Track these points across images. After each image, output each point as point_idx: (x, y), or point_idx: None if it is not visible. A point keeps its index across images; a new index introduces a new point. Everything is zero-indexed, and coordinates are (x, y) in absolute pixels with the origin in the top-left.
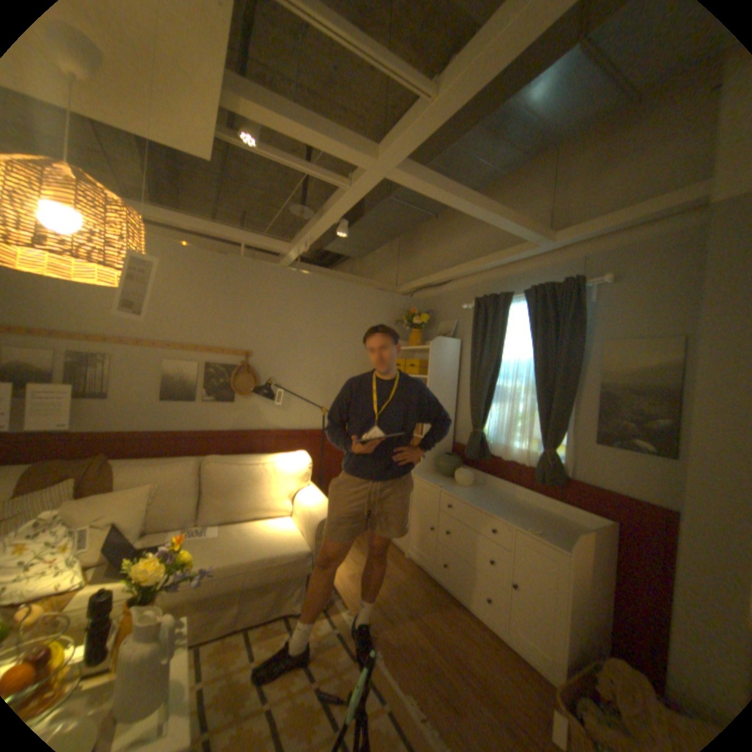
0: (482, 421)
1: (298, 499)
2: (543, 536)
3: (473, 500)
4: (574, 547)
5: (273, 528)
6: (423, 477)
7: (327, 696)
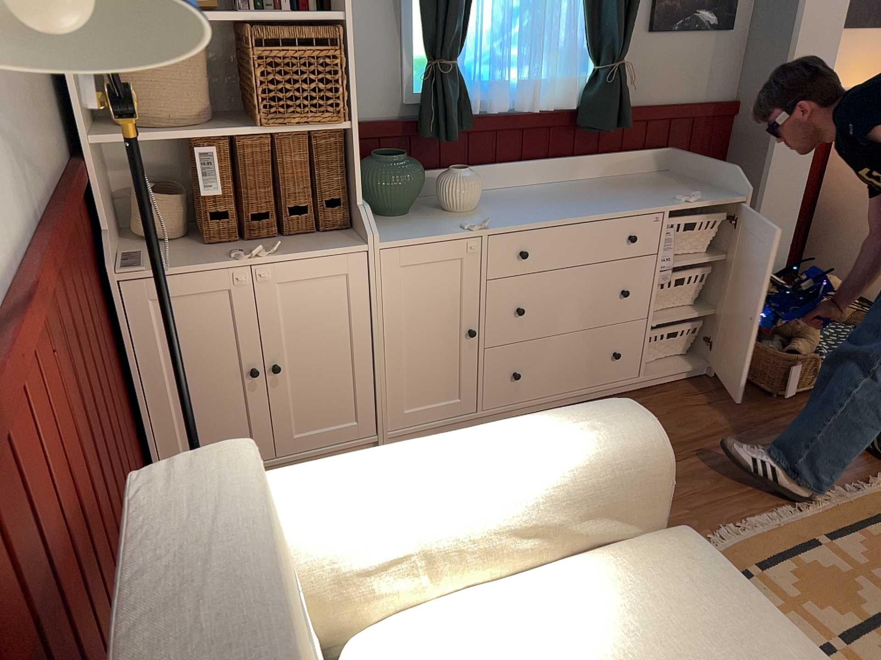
0: (463, 34)
1: (440, 513)
2: (697, 198)
3: (556, 213)
4: (719, 191)
5: (550, 647)
6: (399, 236)
7: (844, 628)
